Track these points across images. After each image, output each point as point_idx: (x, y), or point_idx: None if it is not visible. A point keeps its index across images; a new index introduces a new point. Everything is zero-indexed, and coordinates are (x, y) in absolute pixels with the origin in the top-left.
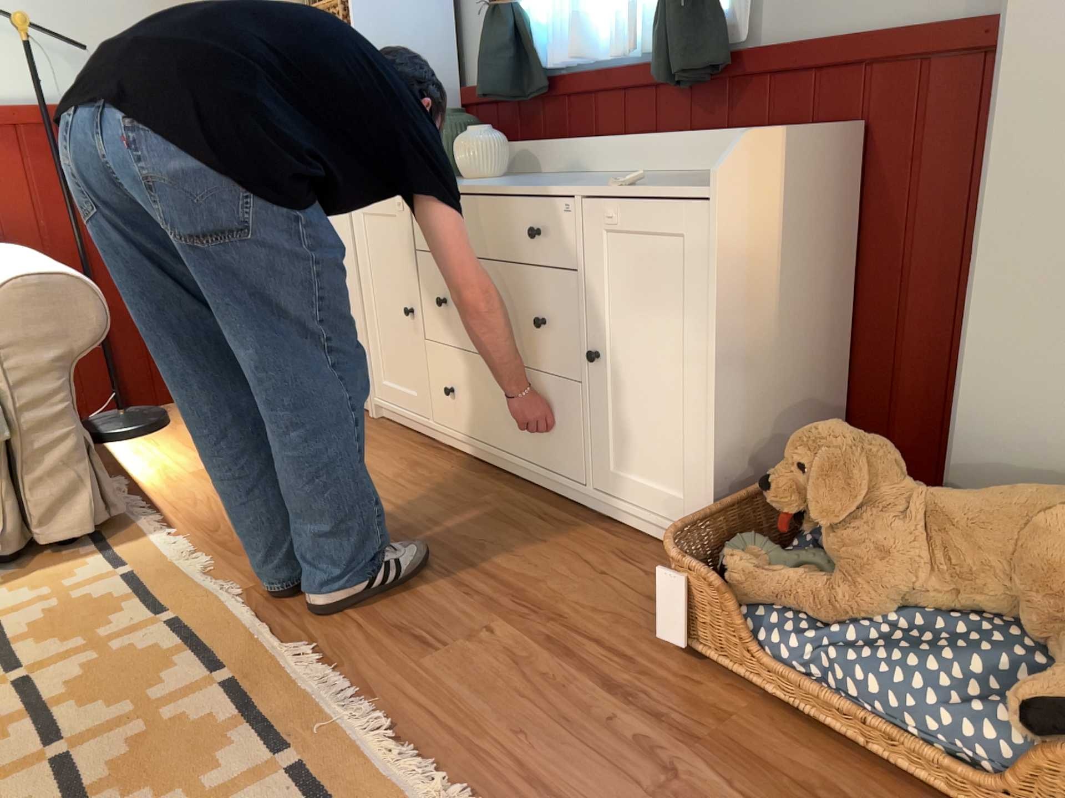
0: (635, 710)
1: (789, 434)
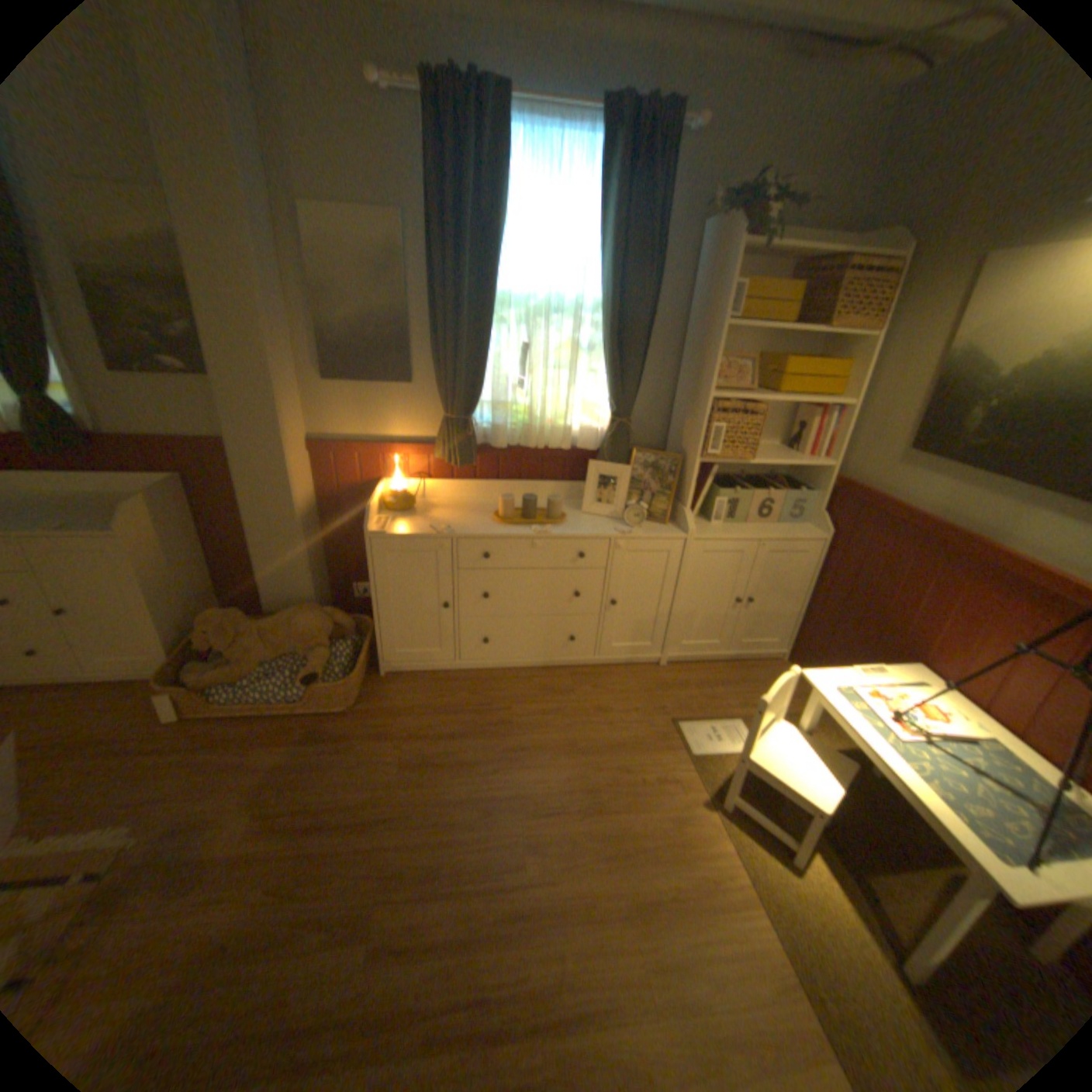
0: (164, 757)
1: (192, 612)
